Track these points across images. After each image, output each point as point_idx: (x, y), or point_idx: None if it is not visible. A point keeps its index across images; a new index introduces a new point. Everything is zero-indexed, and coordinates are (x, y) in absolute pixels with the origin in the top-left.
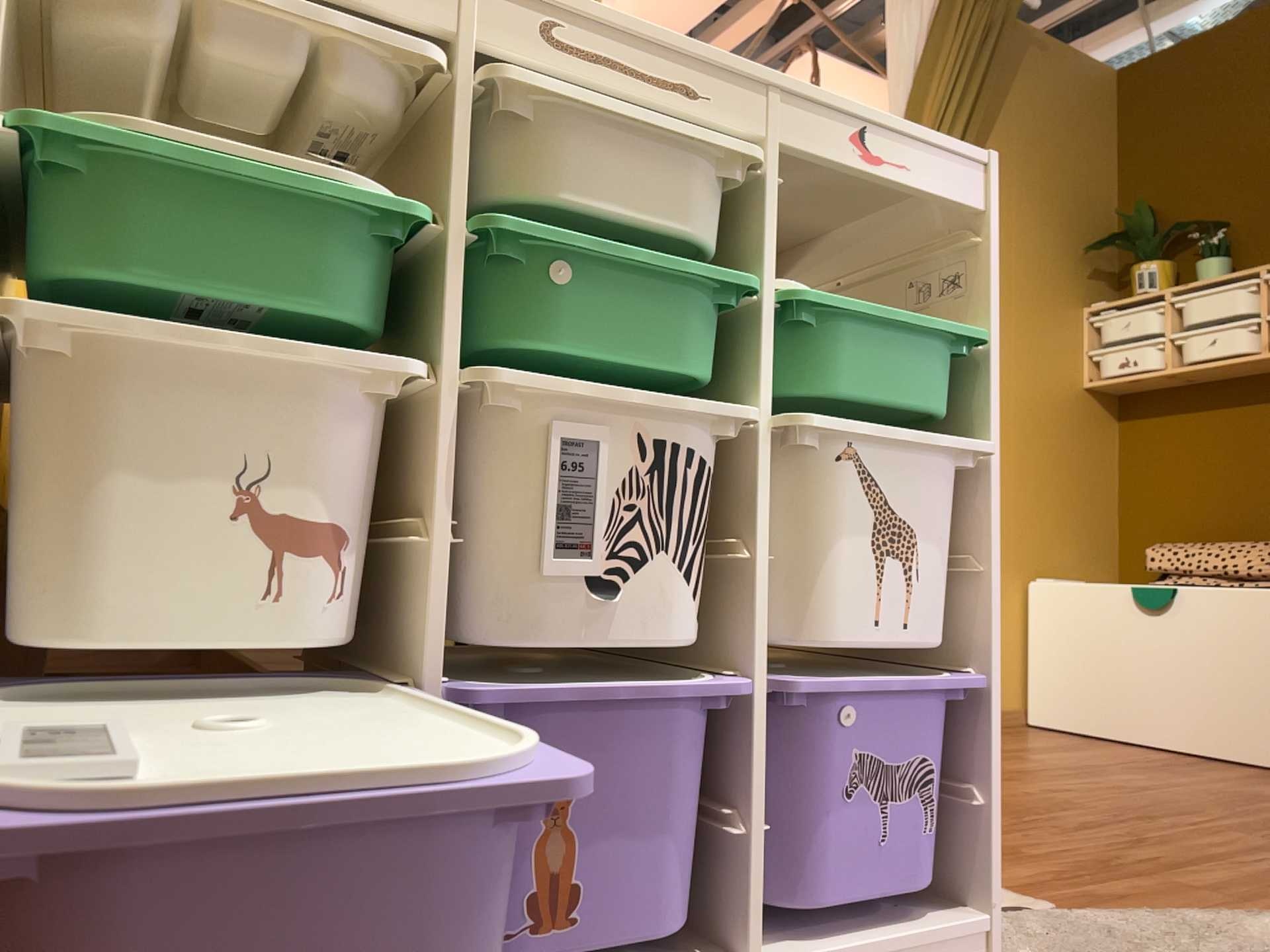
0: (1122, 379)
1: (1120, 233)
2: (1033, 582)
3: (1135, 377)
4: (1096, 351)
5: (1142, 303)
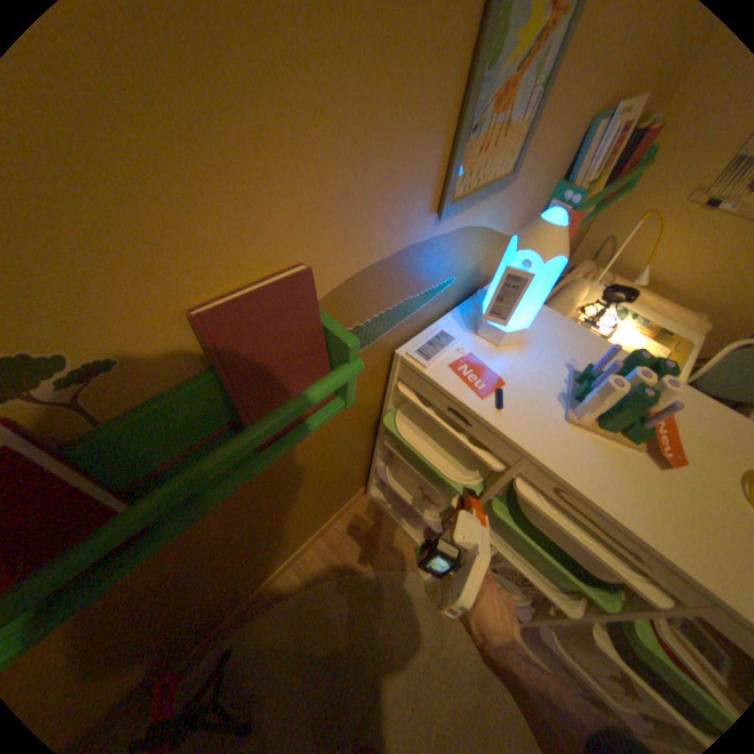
0: None
1: None
2: None
3: None
4: None
5: None
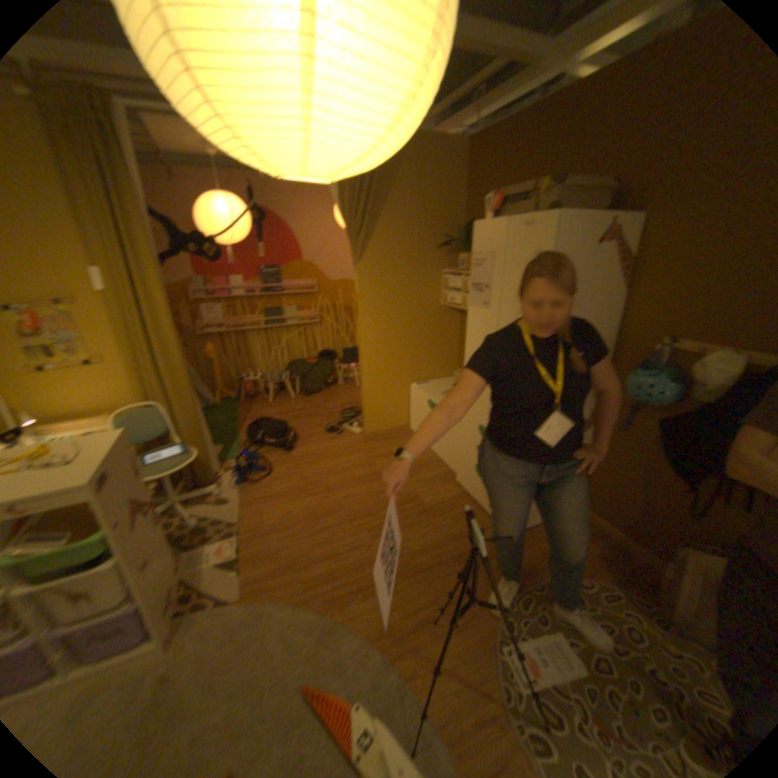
0: (452, 307)
1: (460, 235)
2: (410, 388)
3: (455, 308)
4: (447, 291)
5: (462, 273)
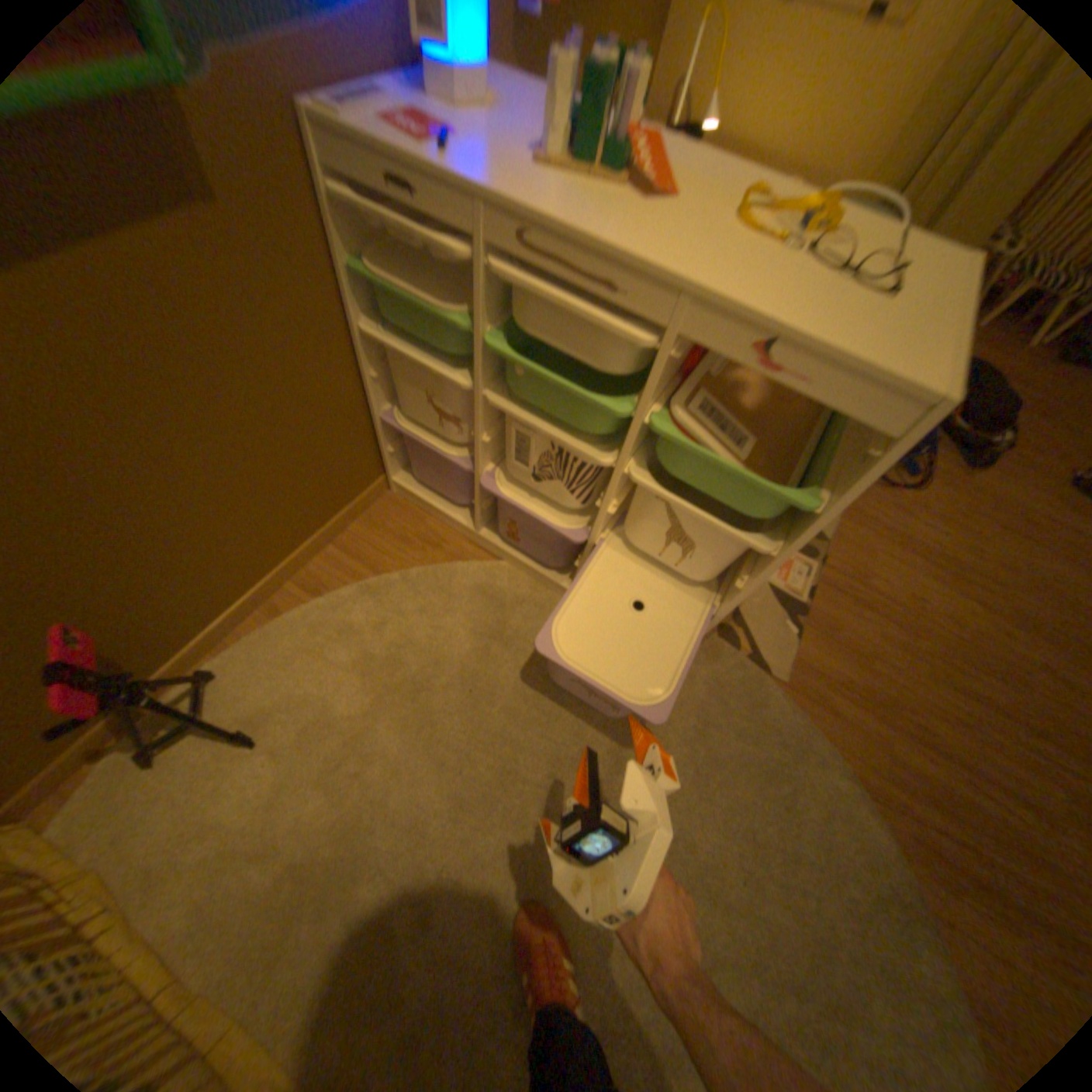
0: None
1: None
2: None
3: None
4: None
5: None
